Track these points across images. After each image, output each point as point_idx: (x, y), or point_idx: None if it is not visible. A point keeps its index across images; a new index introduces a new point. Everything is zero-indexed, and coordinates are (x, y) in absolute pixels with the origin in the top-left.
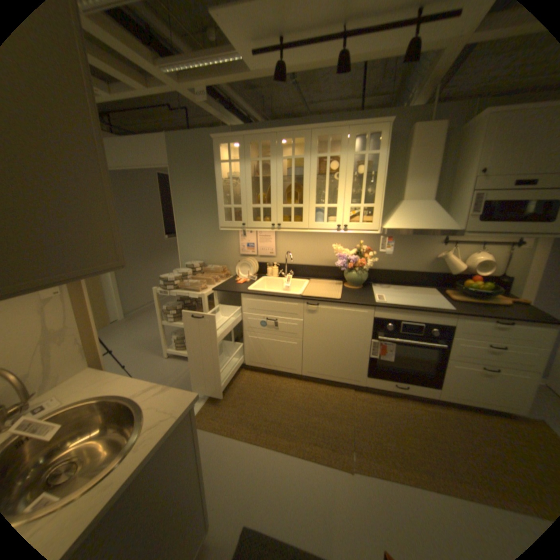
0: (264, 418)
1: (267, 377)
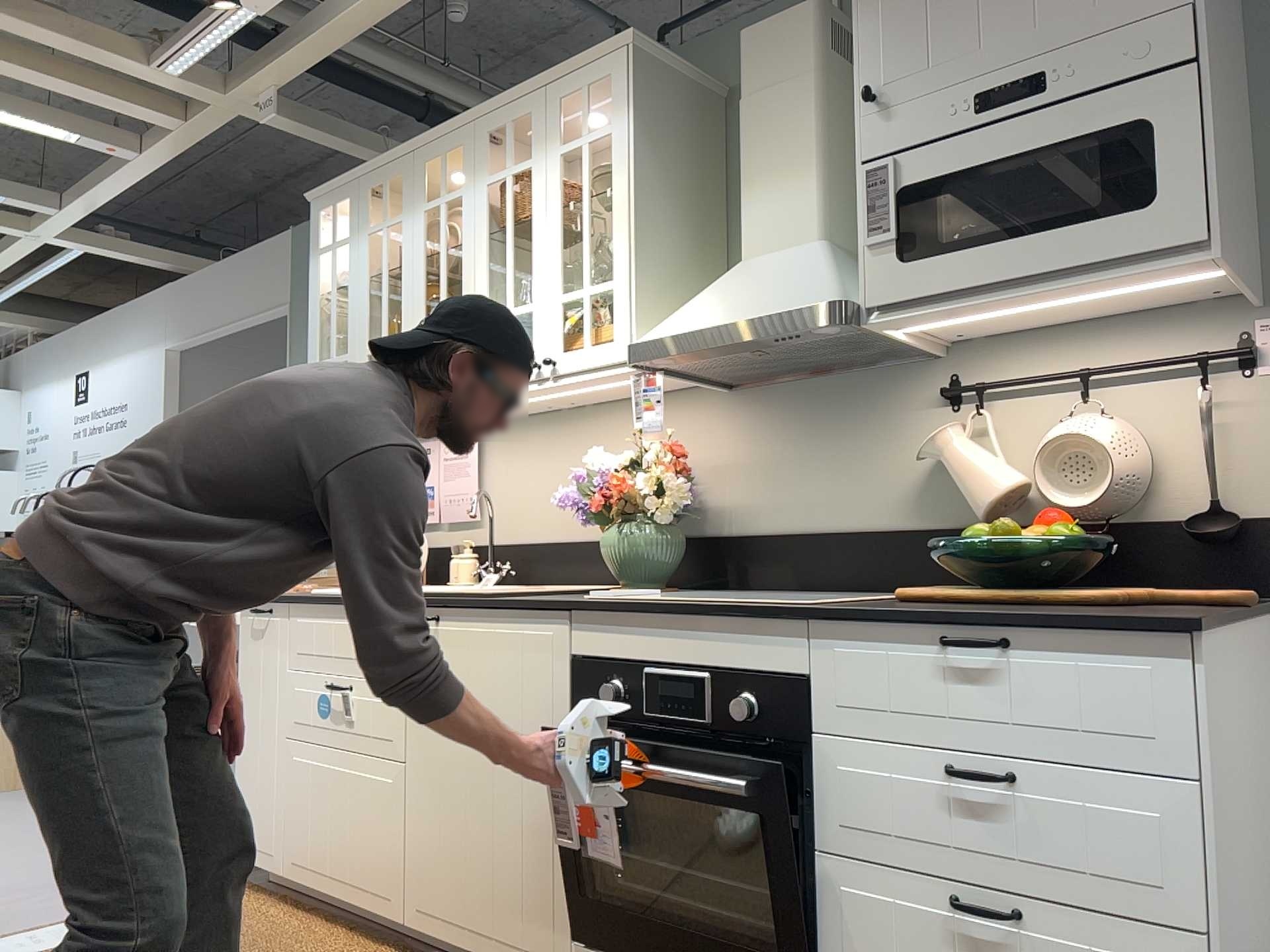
0: None
1: (323, 928)
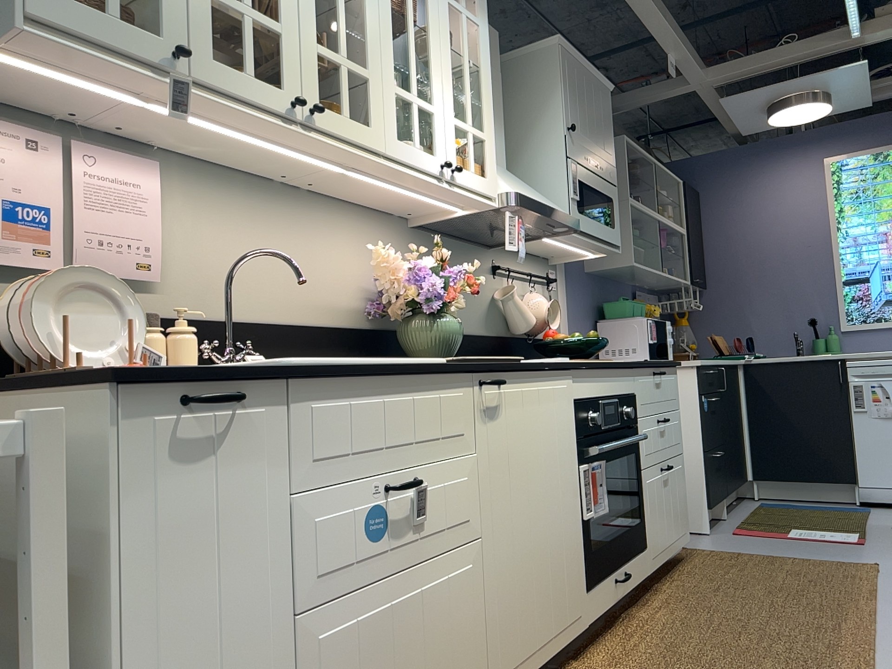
0: None
1: None
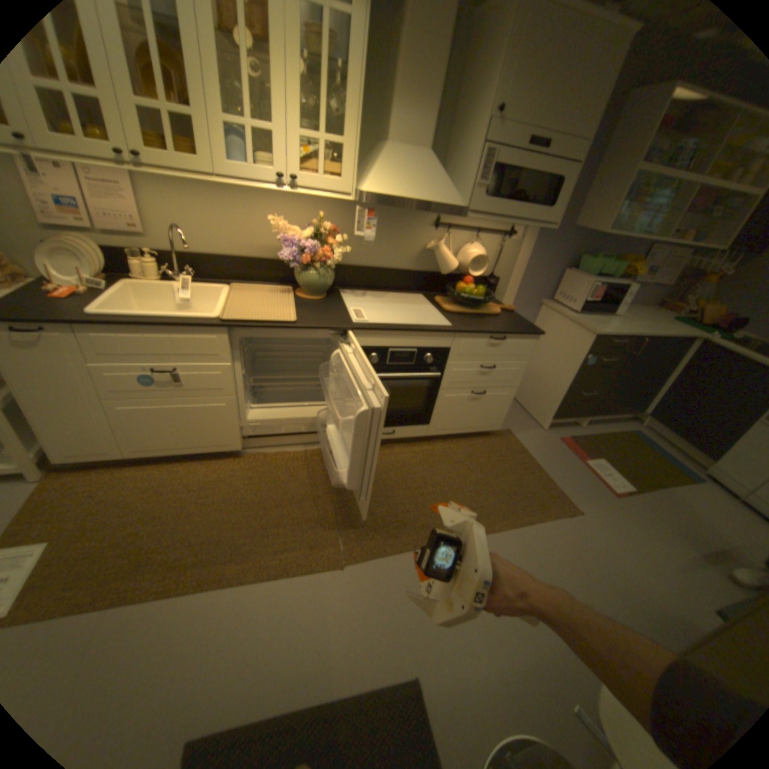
0: (186, 543)
1: (177, 467)
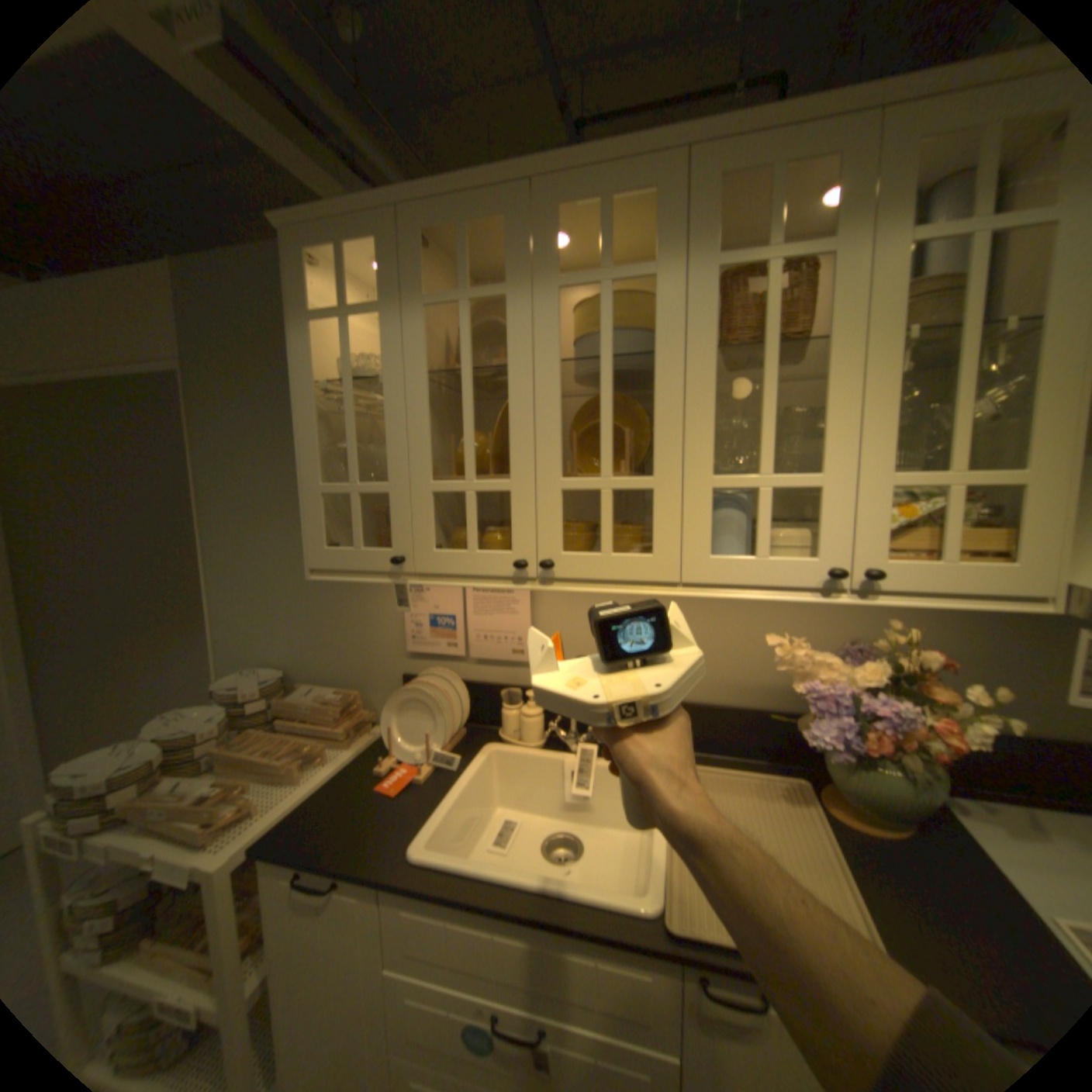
0: None
1: None
